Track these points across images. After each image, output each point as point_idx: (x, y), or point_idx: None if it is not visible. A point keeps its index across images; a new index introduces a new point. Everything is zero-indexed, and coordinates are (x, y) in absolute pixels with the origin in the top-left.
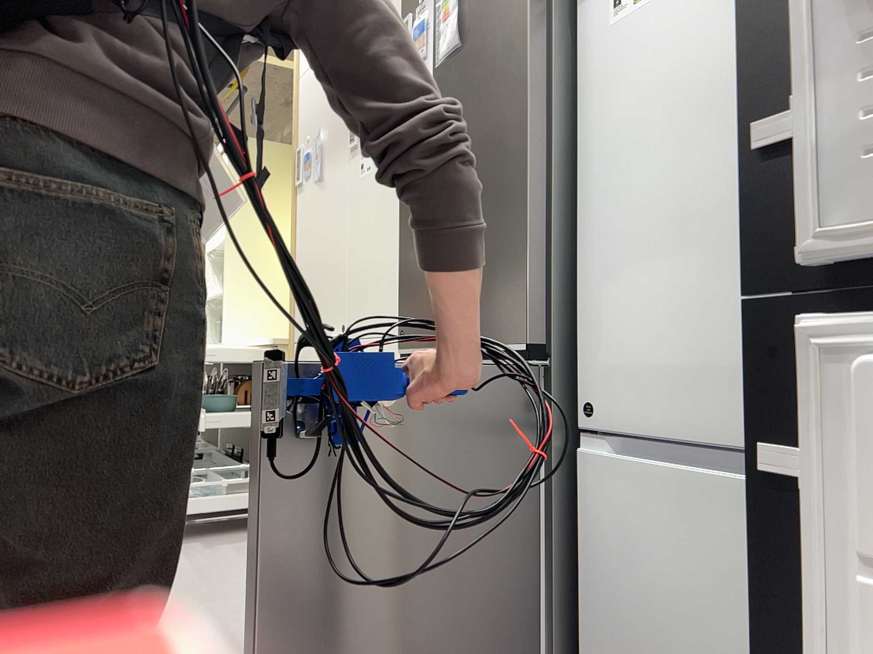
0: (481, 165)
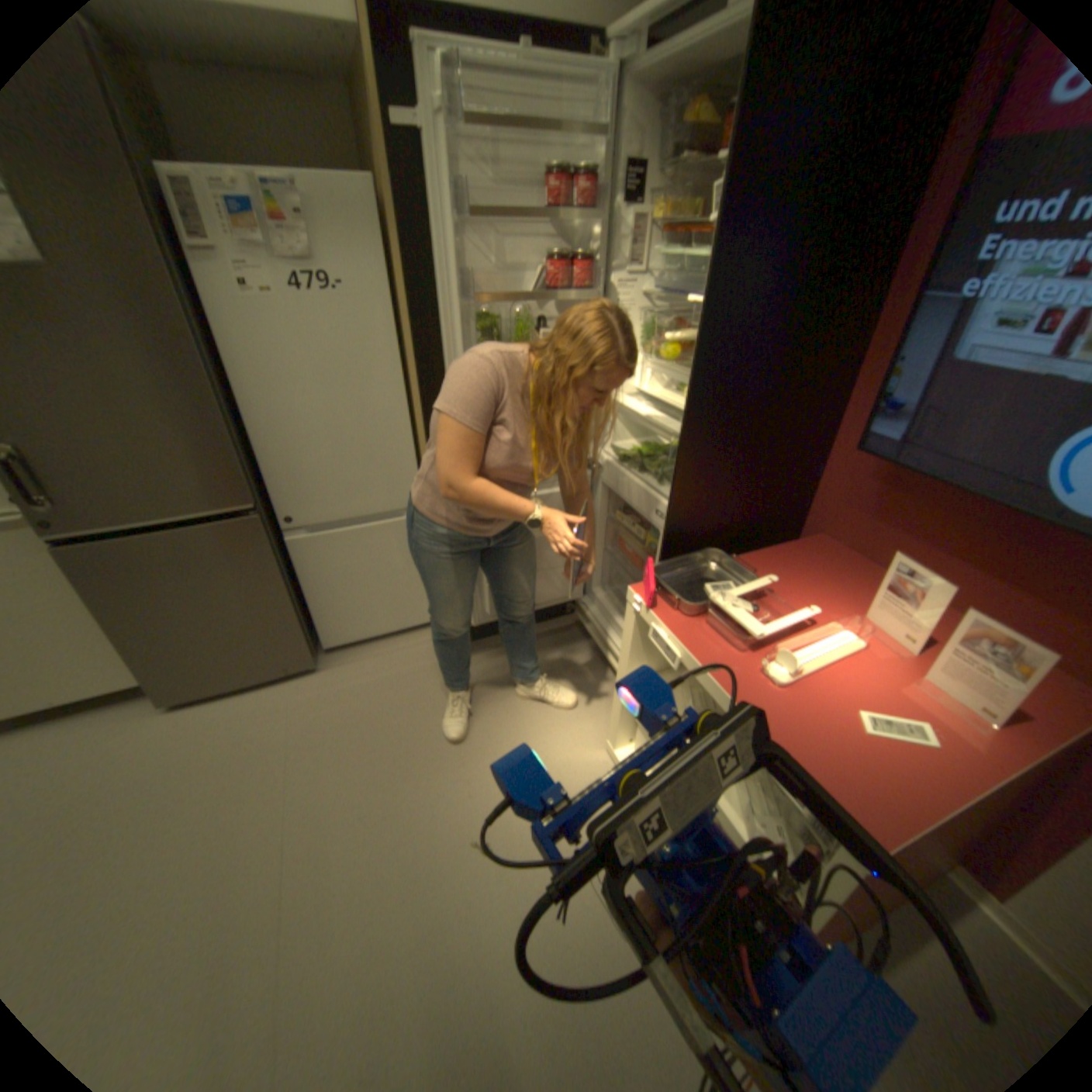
0: (142, 390)
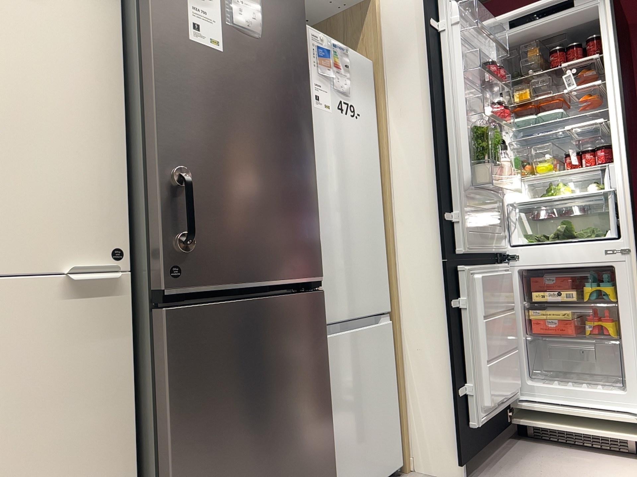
0: (282, 145)
